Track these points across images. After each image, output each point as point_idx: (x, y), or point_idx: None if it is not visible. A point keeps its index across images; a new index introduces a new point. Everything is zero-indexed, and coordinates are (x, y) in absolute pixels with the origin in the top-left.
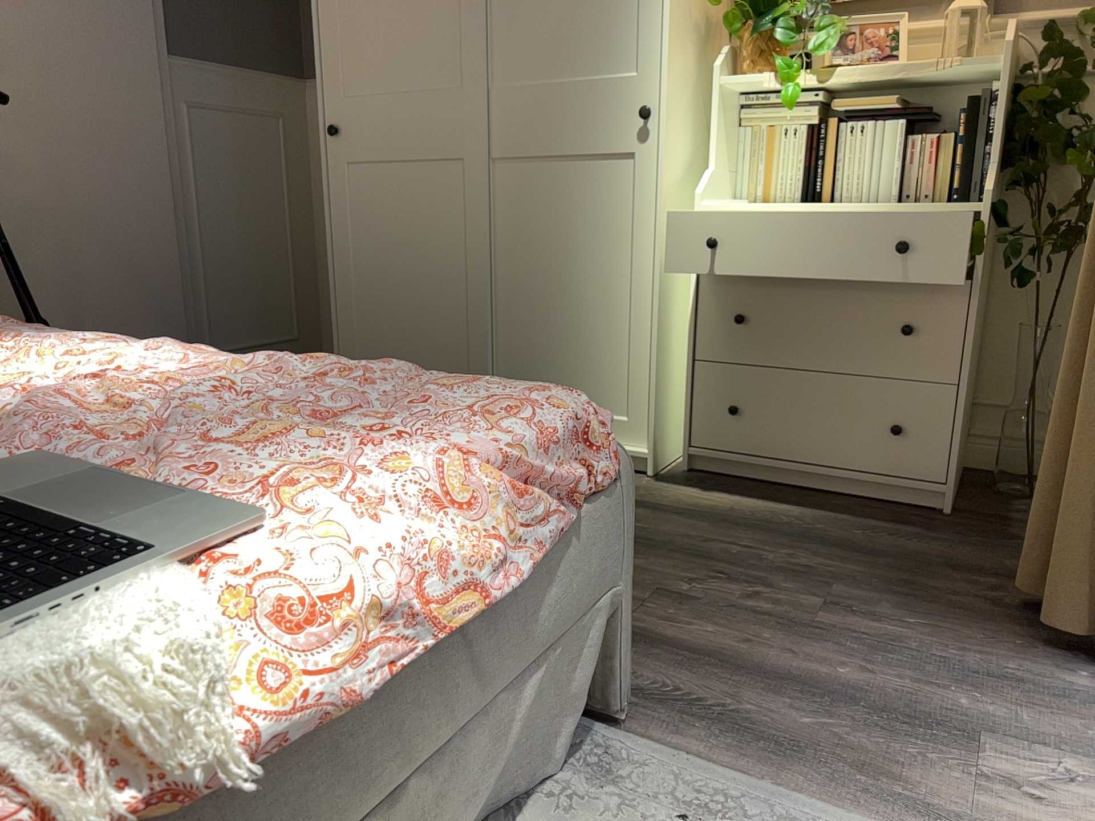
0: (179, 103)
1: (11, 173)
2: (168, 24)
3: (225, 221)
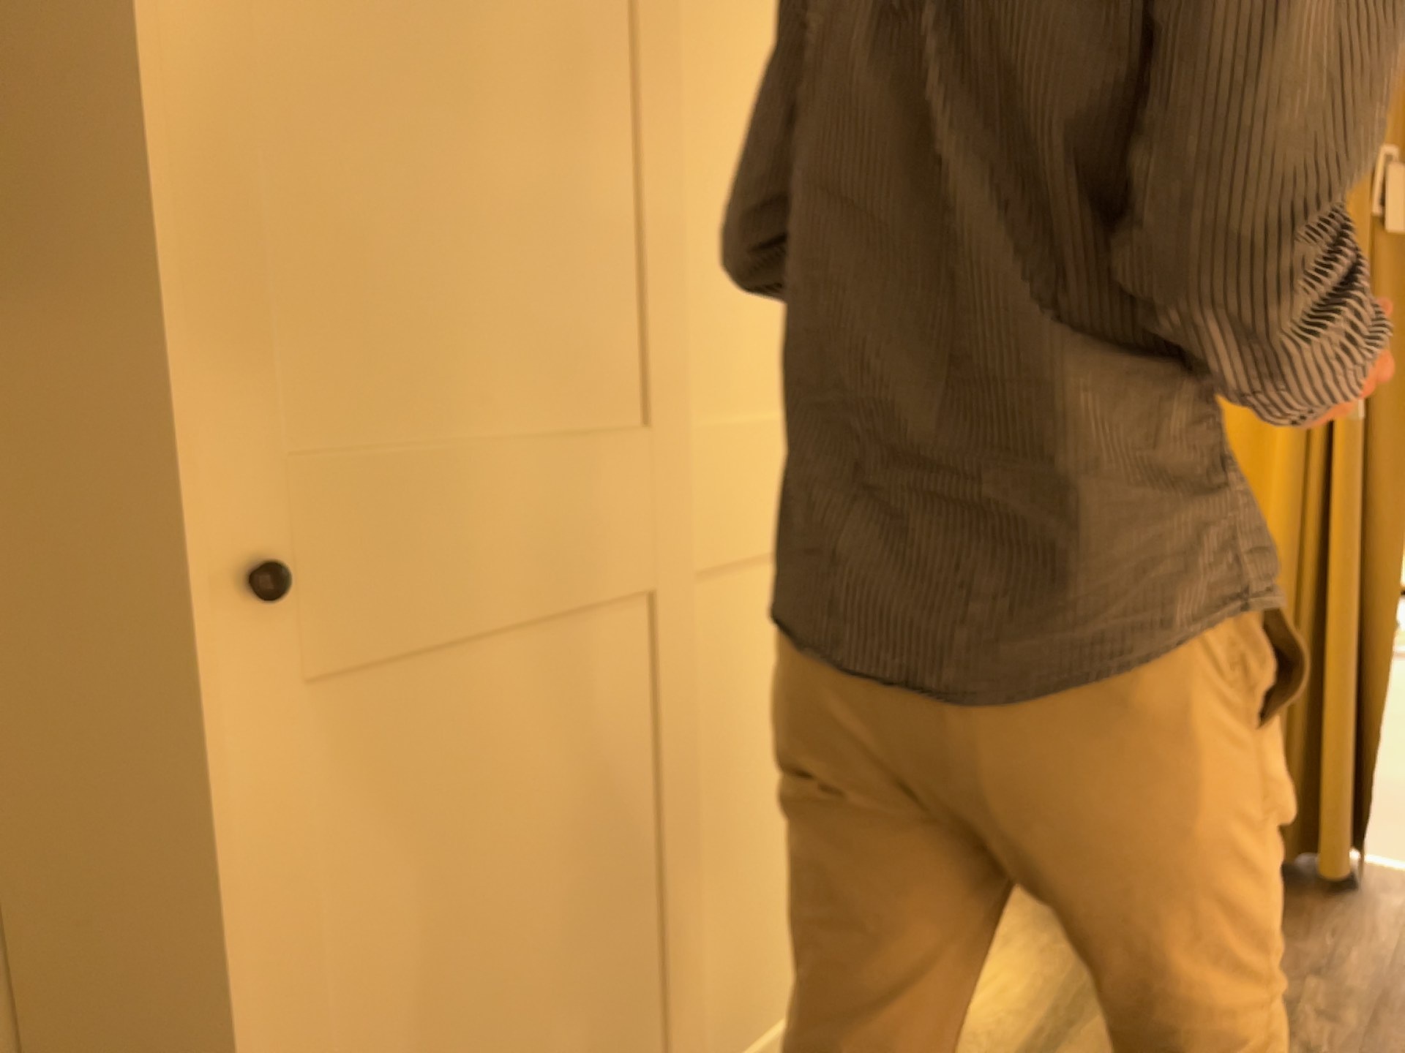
0: None
1: None
2: None
3: None
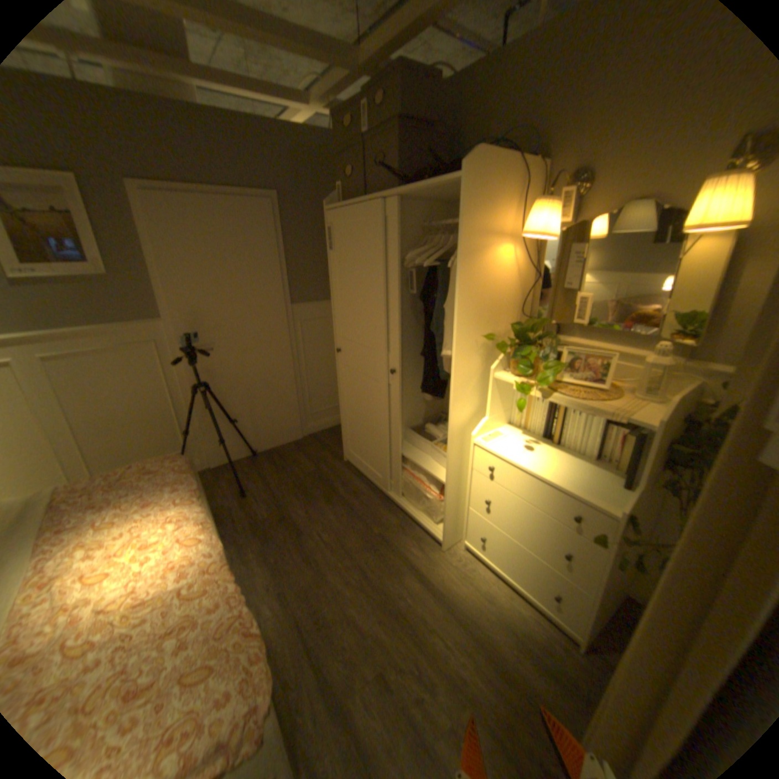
0: (295, 322)
1: (224, 365)
2: (289, 292)
3: (315, 363)
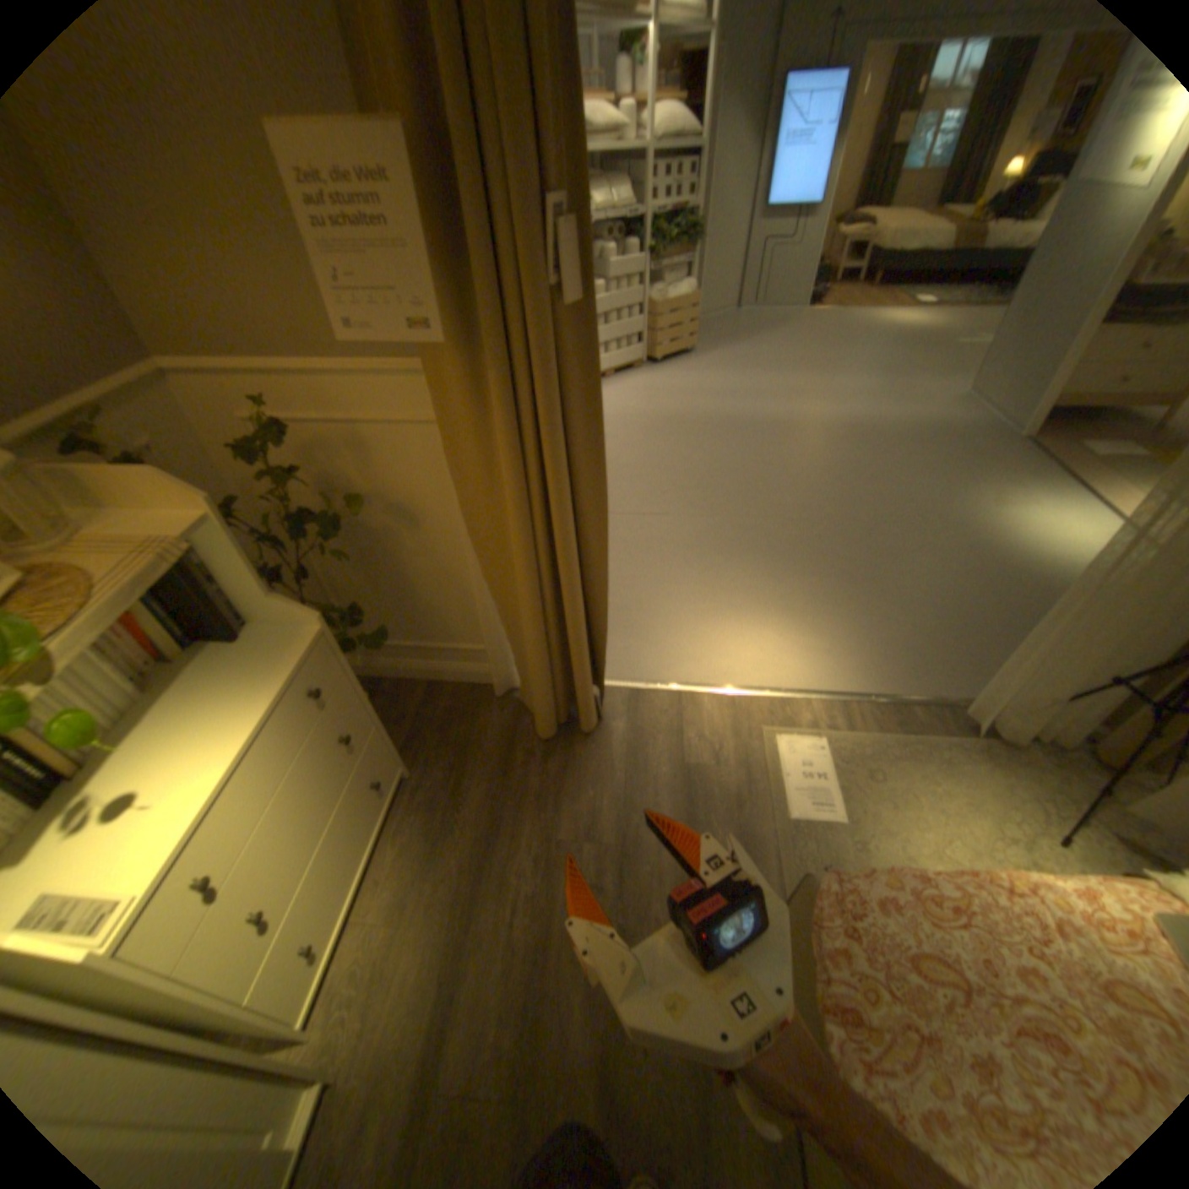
0: None
1: None
2: None
3: None
